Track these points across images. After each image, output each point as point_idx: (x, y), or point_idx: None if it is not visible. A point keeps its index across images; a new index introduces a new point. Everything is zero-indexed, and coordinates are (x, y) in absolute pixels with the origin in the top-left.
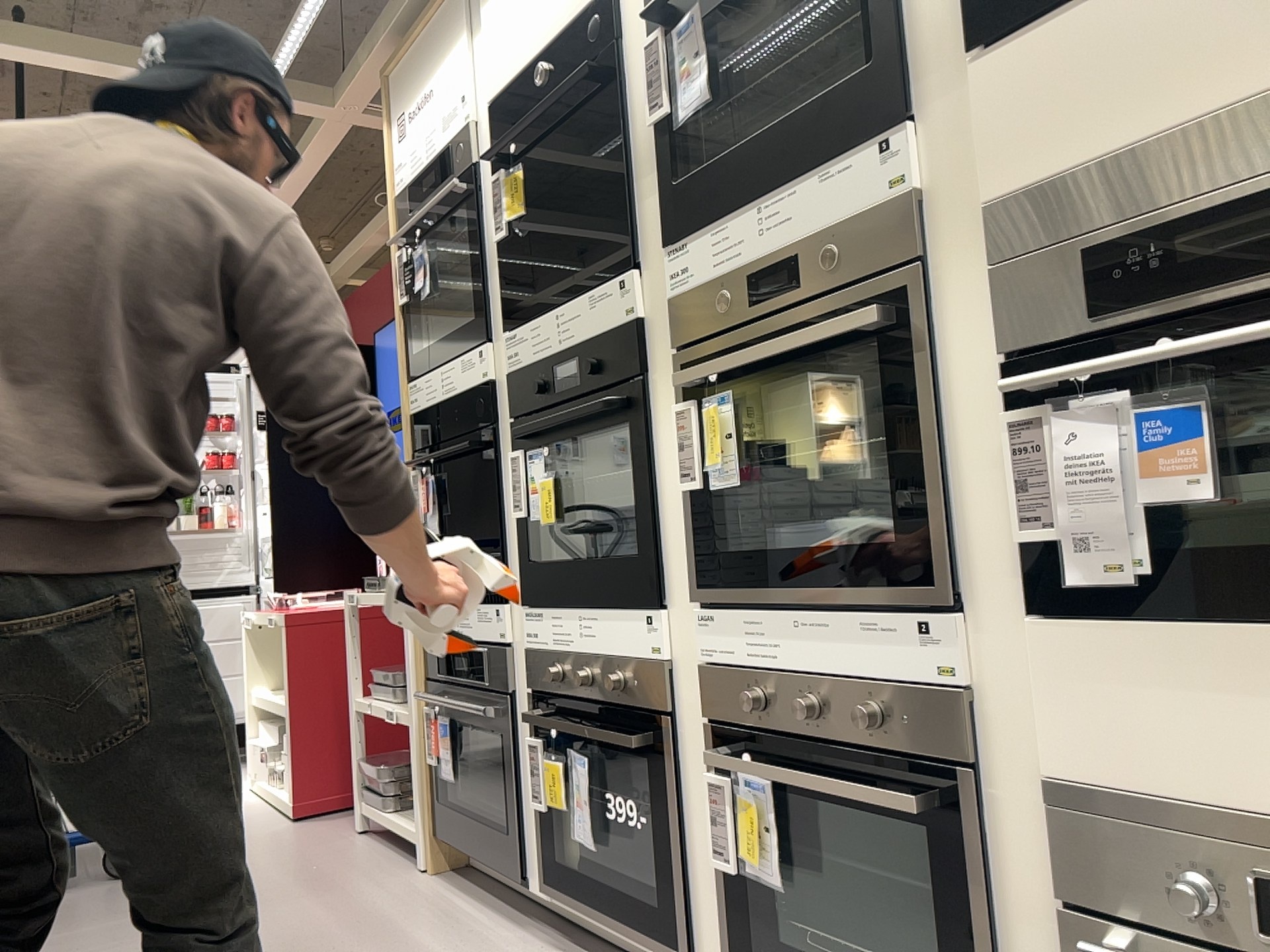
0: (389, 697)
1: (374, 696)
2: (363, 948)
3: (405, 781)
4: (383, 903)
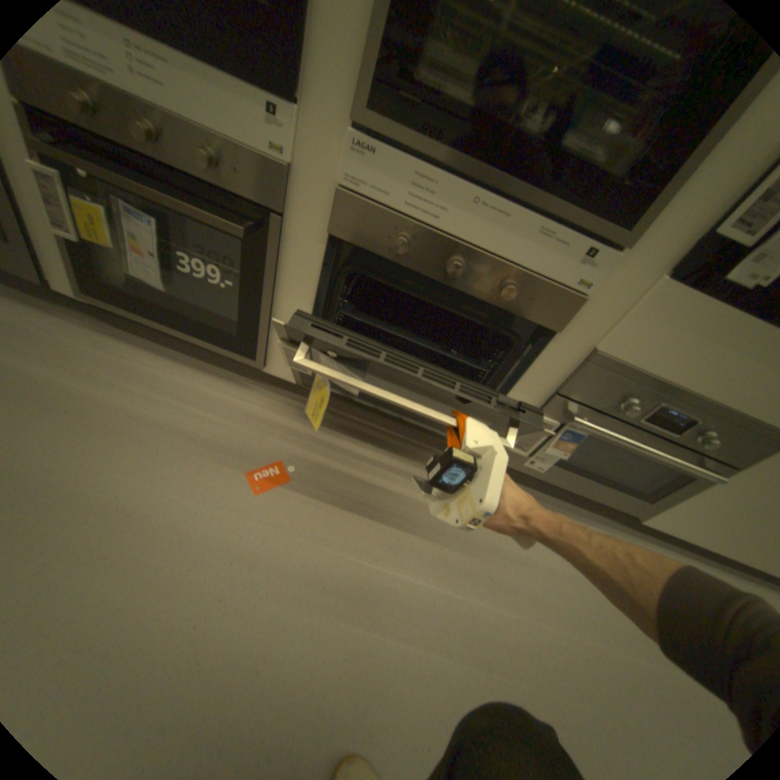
0: None
1: None
2: None
3: None
4: None
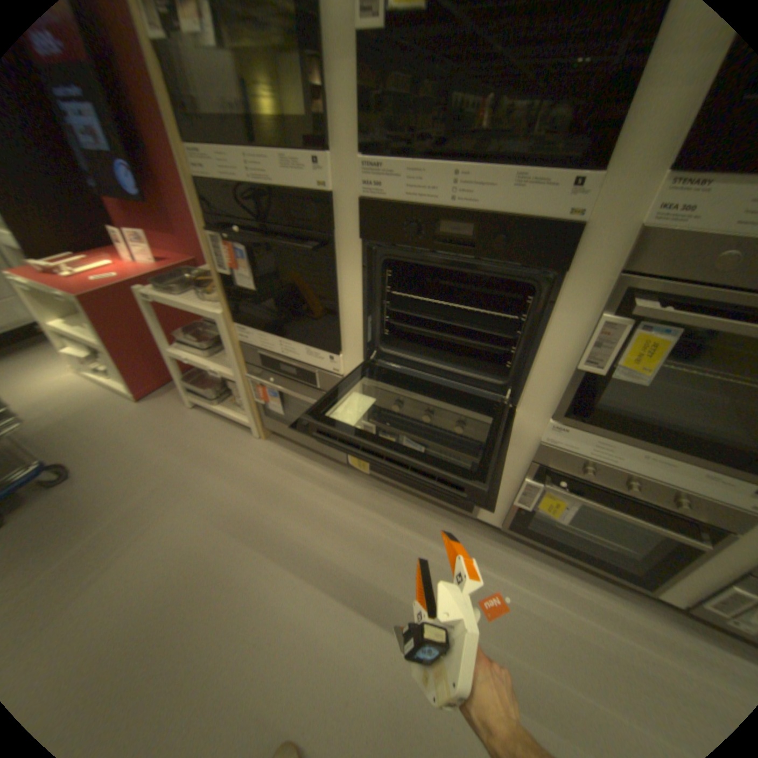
0: (196, 351)
1: (182, 348)
2: (279, 511)
3: (221, 389)
4: (259, 470)
